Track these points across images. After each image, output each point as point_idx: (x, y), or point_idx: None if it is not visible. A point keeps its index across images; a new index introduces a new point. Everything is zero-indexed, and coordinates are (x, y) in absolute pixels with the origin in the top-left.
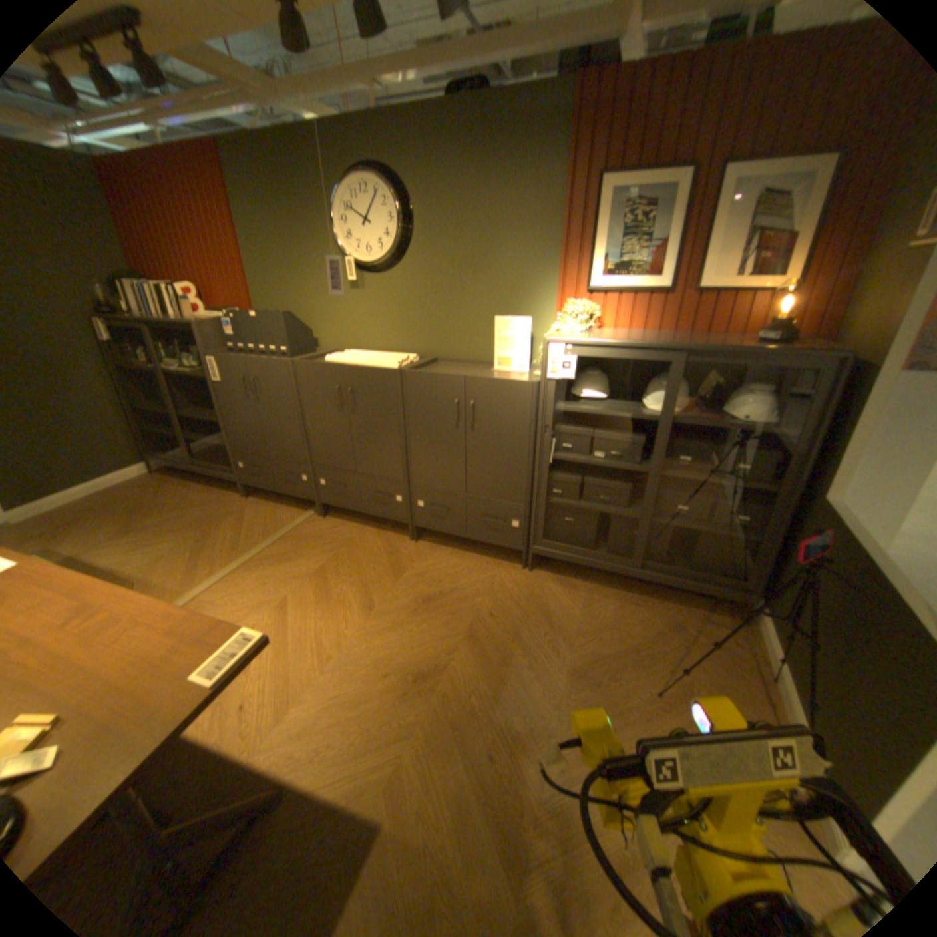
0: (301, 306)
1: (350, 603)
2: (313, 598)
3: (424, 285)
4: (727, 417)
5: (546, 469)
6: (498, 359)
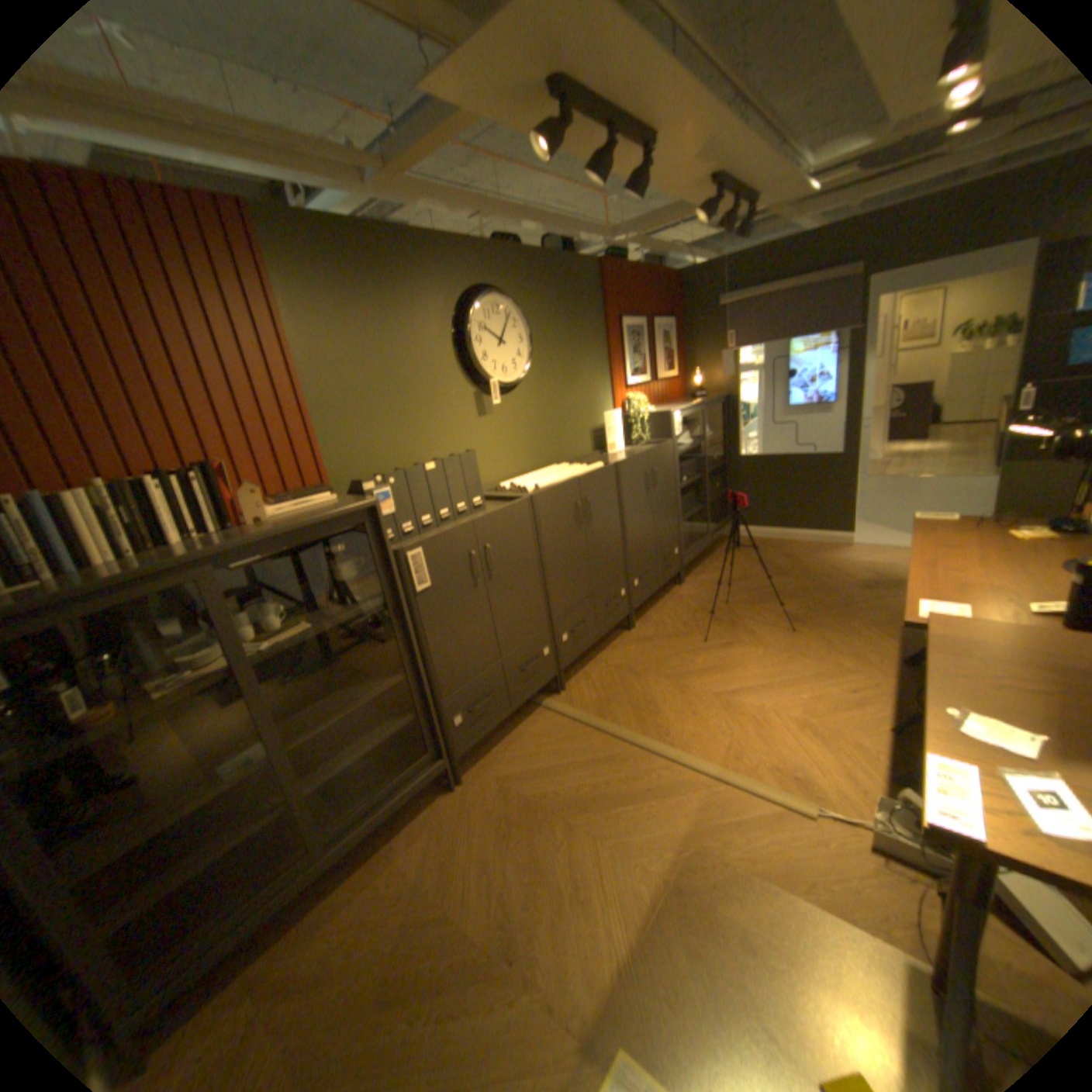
0: (415, 453)
1: (723, 655)
2: (717, 676)
3: (541, 400)
4: (699, 438)
5: (680, 499)
6: (609, 446)
